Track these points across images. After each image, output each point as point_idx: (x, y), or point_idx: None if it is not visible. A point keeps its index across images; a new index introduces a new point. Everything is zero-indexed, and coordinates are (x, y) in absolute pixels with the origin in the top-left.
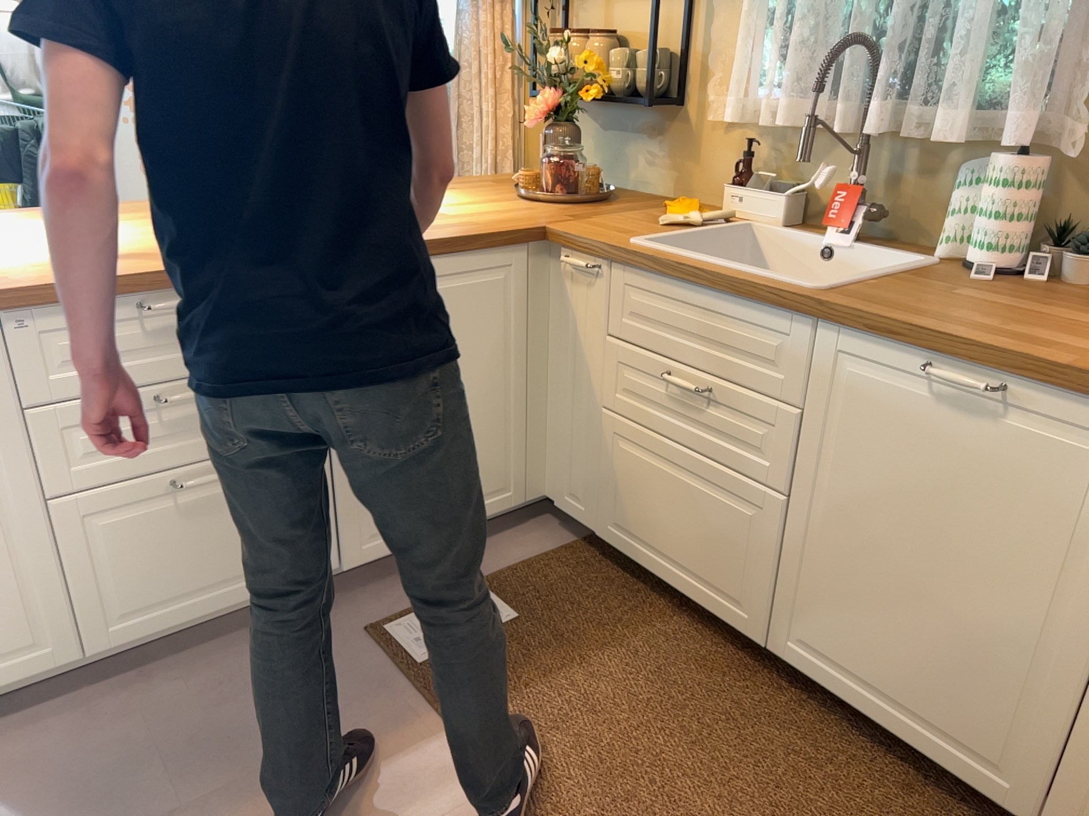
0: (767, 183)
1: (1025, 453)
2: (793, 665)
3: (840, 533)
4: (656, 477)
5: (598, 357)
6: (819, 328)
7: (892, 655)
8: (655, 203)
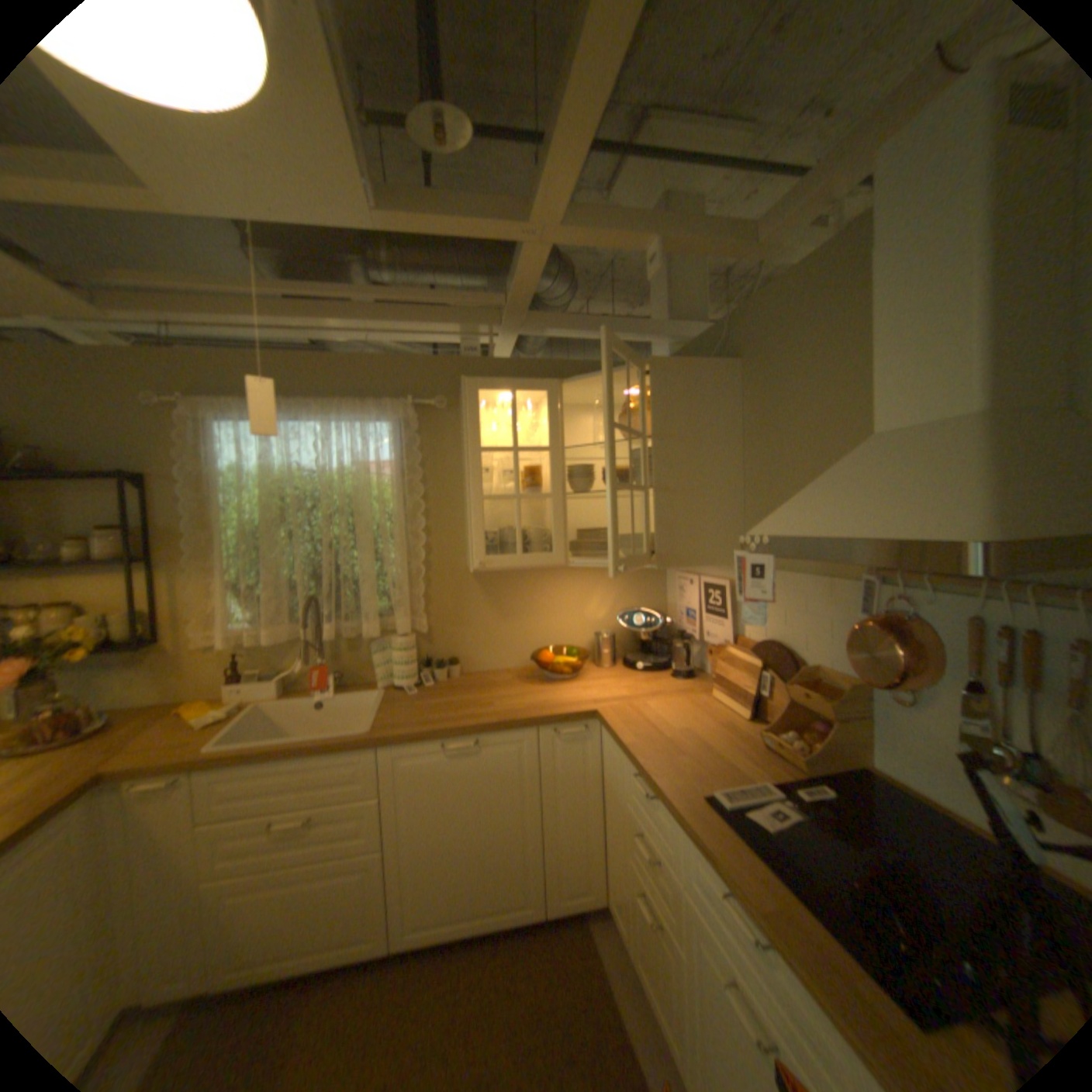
0: (250, 677)
1: (492, 763)
2: (409, 951)
3: (419, 853)
4: (269, 907)
5: (185, 851)
6: (377, 753)
7: (464, 896)
8: (153, 715)
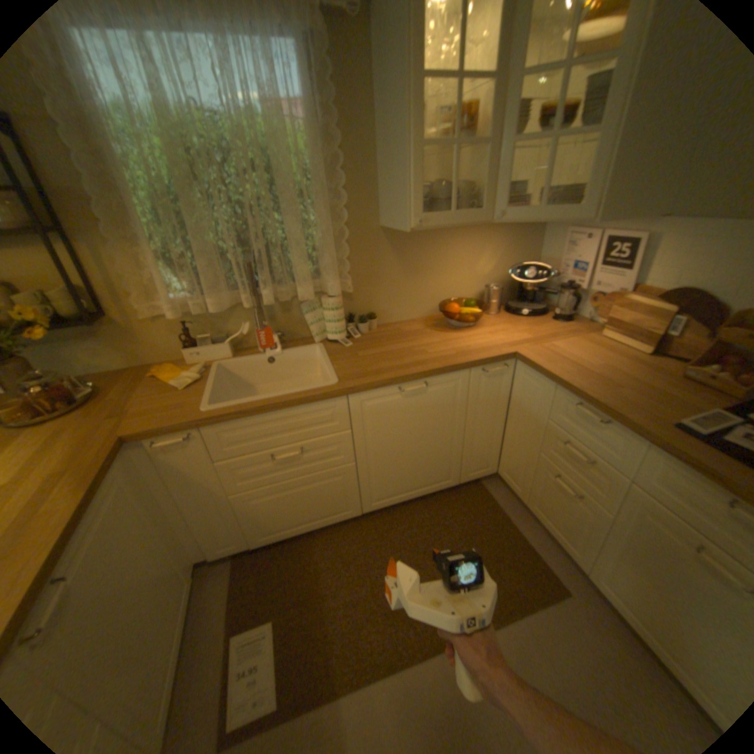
0: (202, 338)
1: (436, 396)
2: (375, 510)
3: (382, 458)
4: (282, 501)
5: (212, 477)
6: (349, 396)
7: (410, 478)
8: (129, 375)
